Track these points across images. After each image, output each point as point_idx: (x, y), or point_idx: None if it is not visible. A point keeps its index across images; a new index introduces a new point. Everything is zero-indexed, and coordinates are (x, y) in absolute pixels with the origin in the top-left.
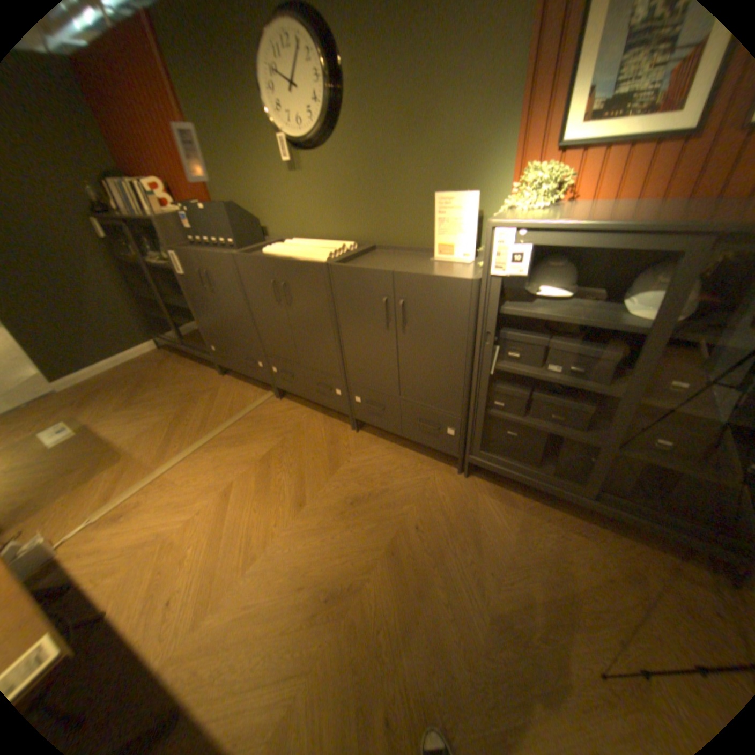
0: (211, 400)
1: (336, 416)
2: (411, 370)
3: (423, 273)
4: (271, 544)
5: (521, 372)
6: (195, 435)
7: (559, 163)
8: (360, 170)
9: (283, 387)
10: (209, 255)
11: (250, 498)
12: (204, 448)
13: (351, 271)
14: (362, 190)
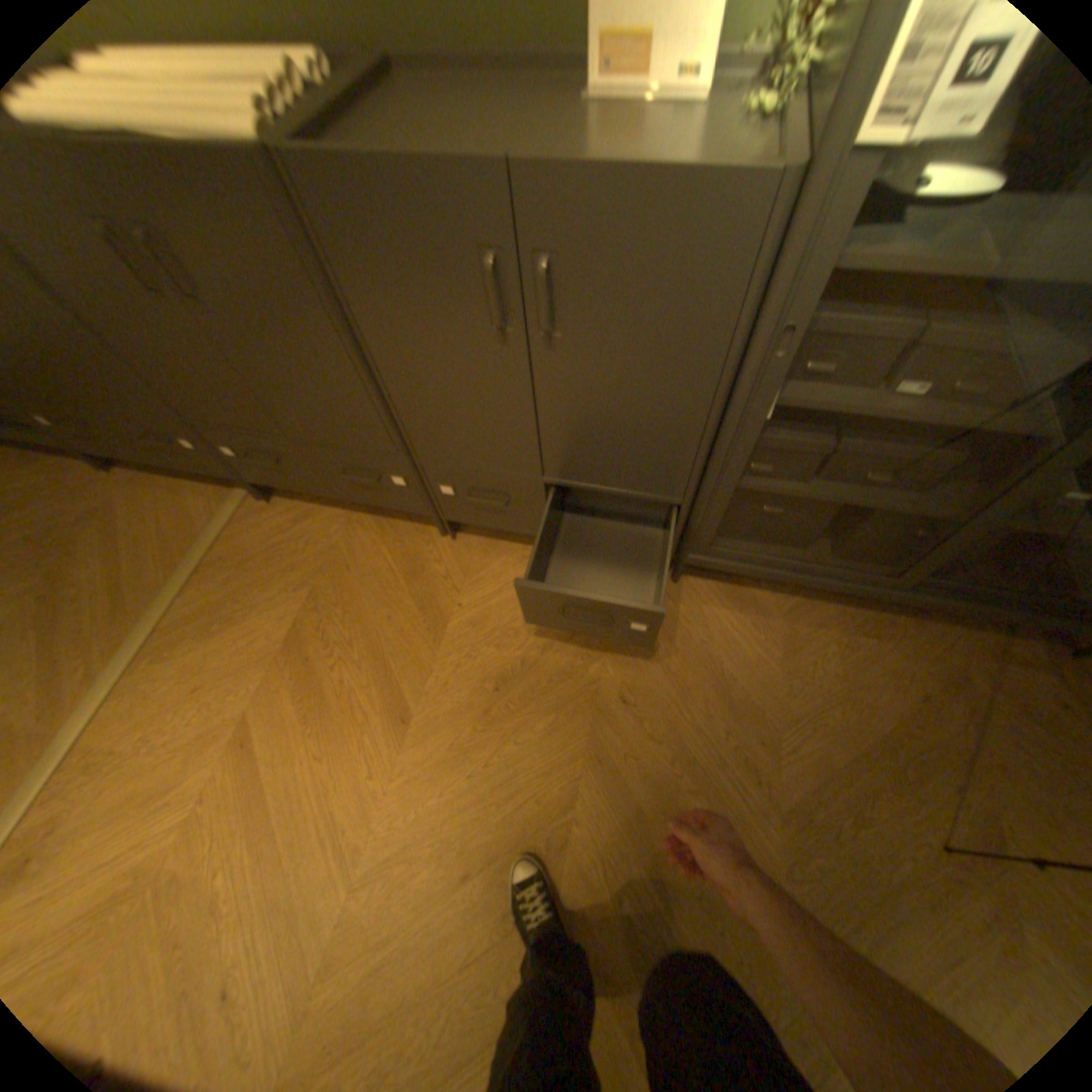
0: (111, 540)
1: (401, 515)
2: (570, 429)
3: (610, 157)
4: (376, 814)
5: (835, 406)
6: (111, 632)
7: None
8: None
9: (264, 483)
10: None
11: (297, 736)
12: (147, 657)
13: (359, 170)
14: None
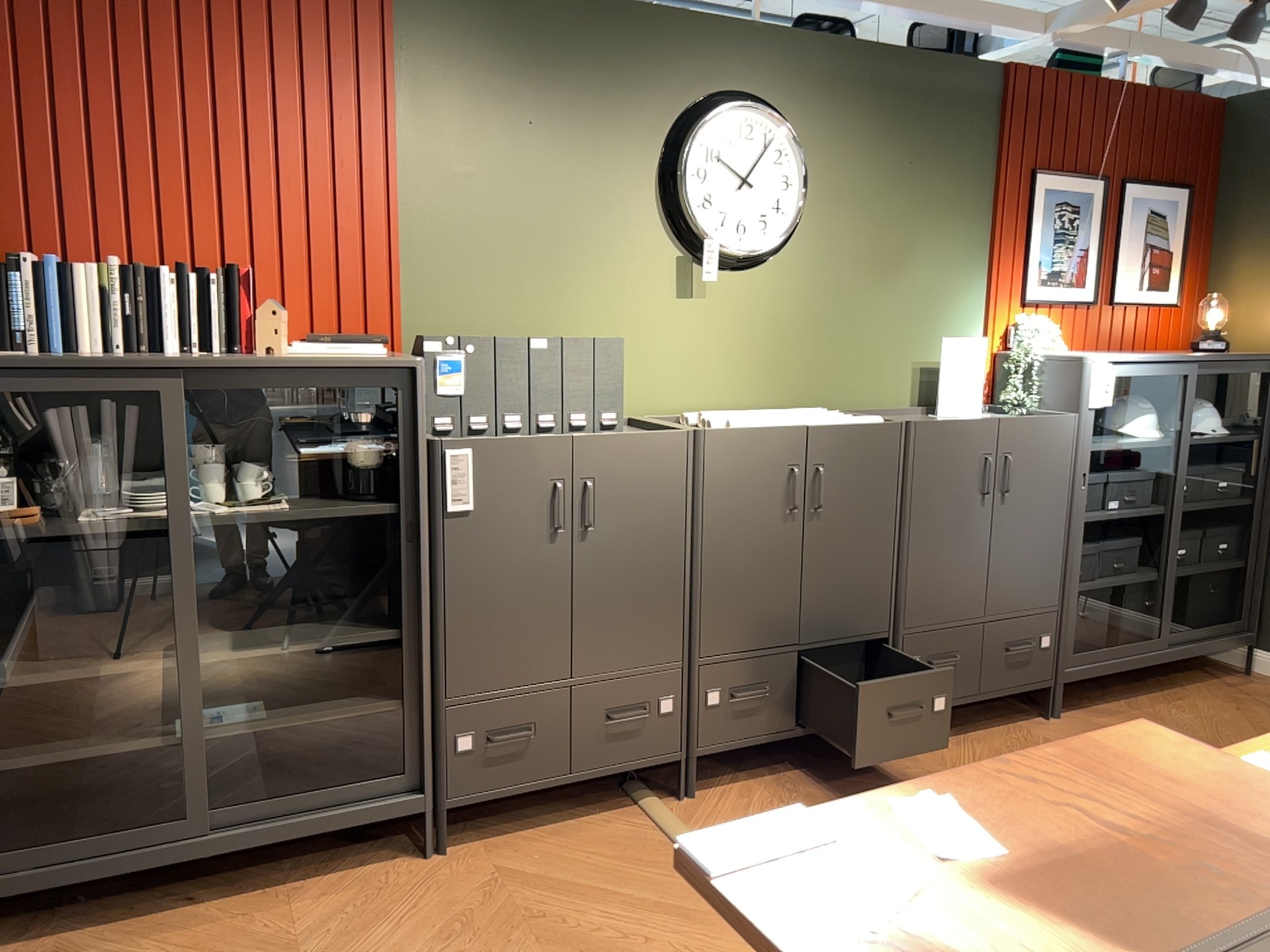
0: (561, 890)
1: (826, 760)
2: (1006, 560)
3: (1026, 417)
4: None
5: (1099, 517)
6: (714, 934)
7: (1032, 317)
8: (813, 305)
9: (720, 745)
10: (618, 440)
11: None
12: None
13: (947, 426)
14: (812, 333)
